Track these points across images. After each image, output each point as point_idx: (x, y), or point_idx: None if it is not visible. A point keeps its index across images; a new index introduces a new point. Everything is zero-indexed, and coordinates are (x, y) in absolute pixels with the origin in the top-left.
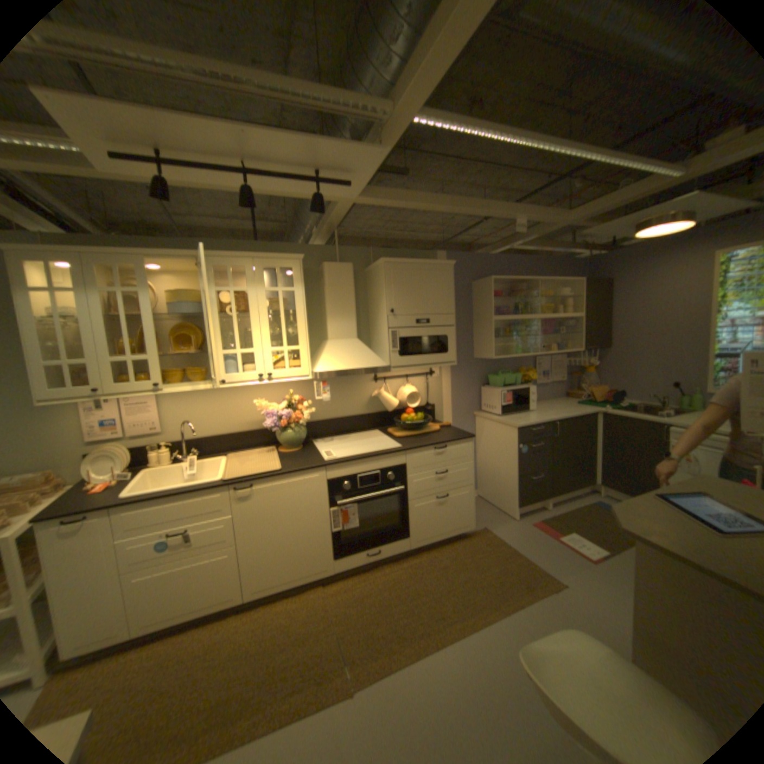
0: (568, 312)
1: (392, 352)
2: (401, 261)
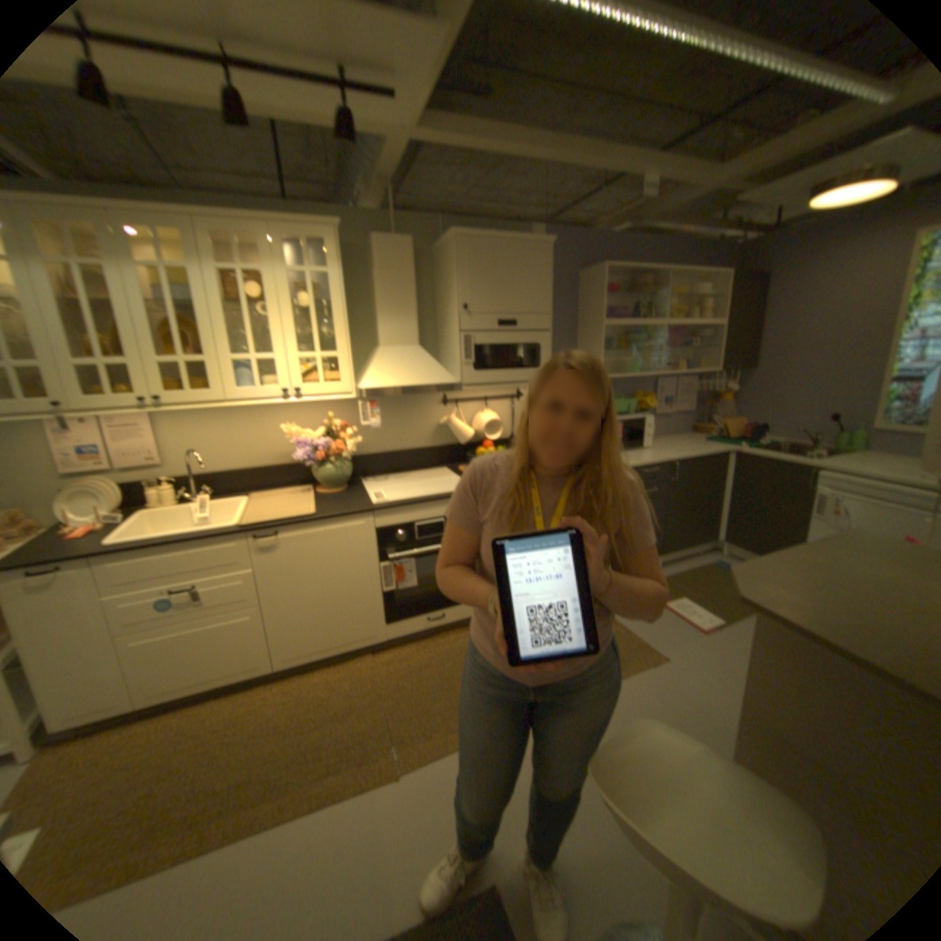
0: (705, 316)
1: (464, 362)
2: (478, 231)
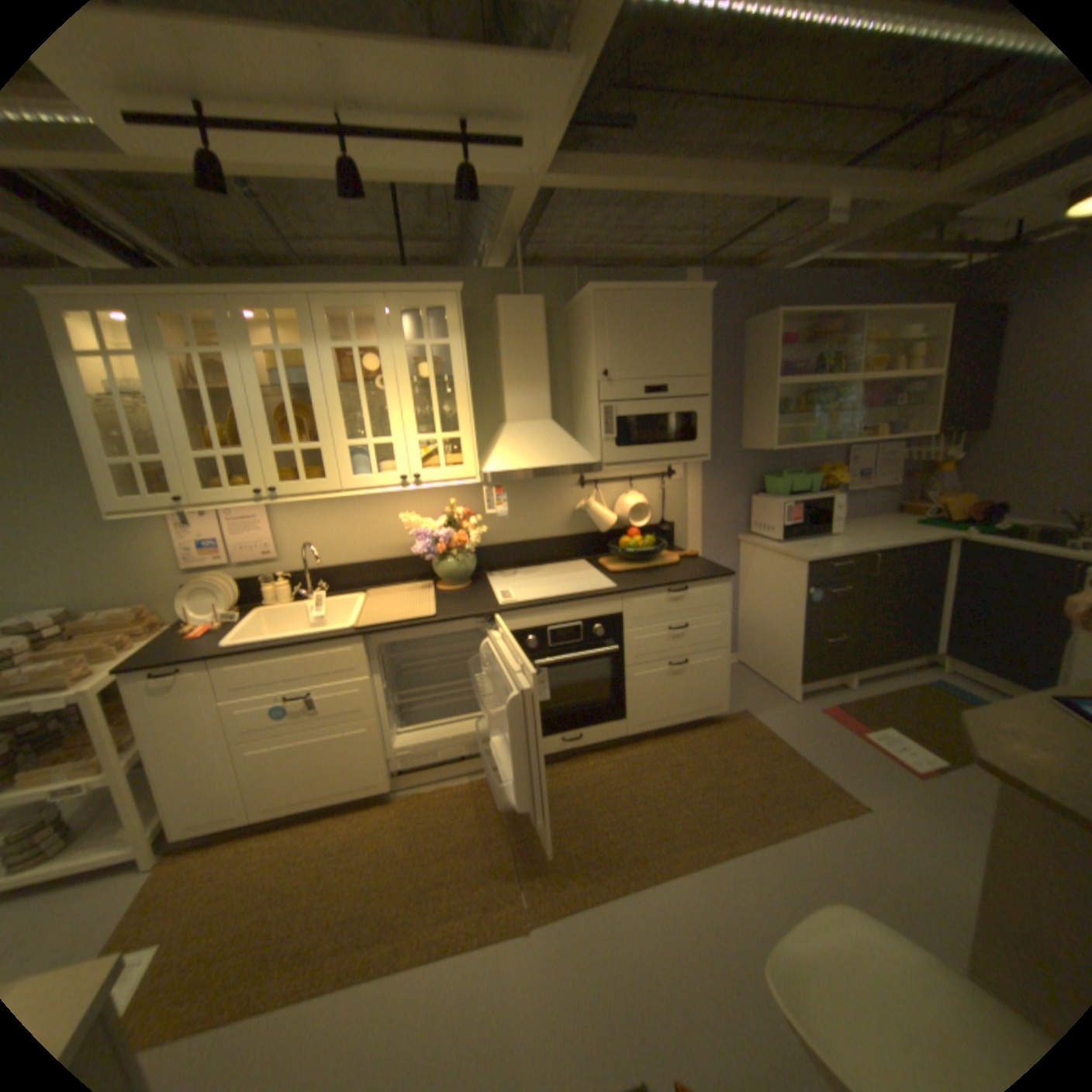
0: (915, 367)
1: (605, 440)
2: (621, 286)
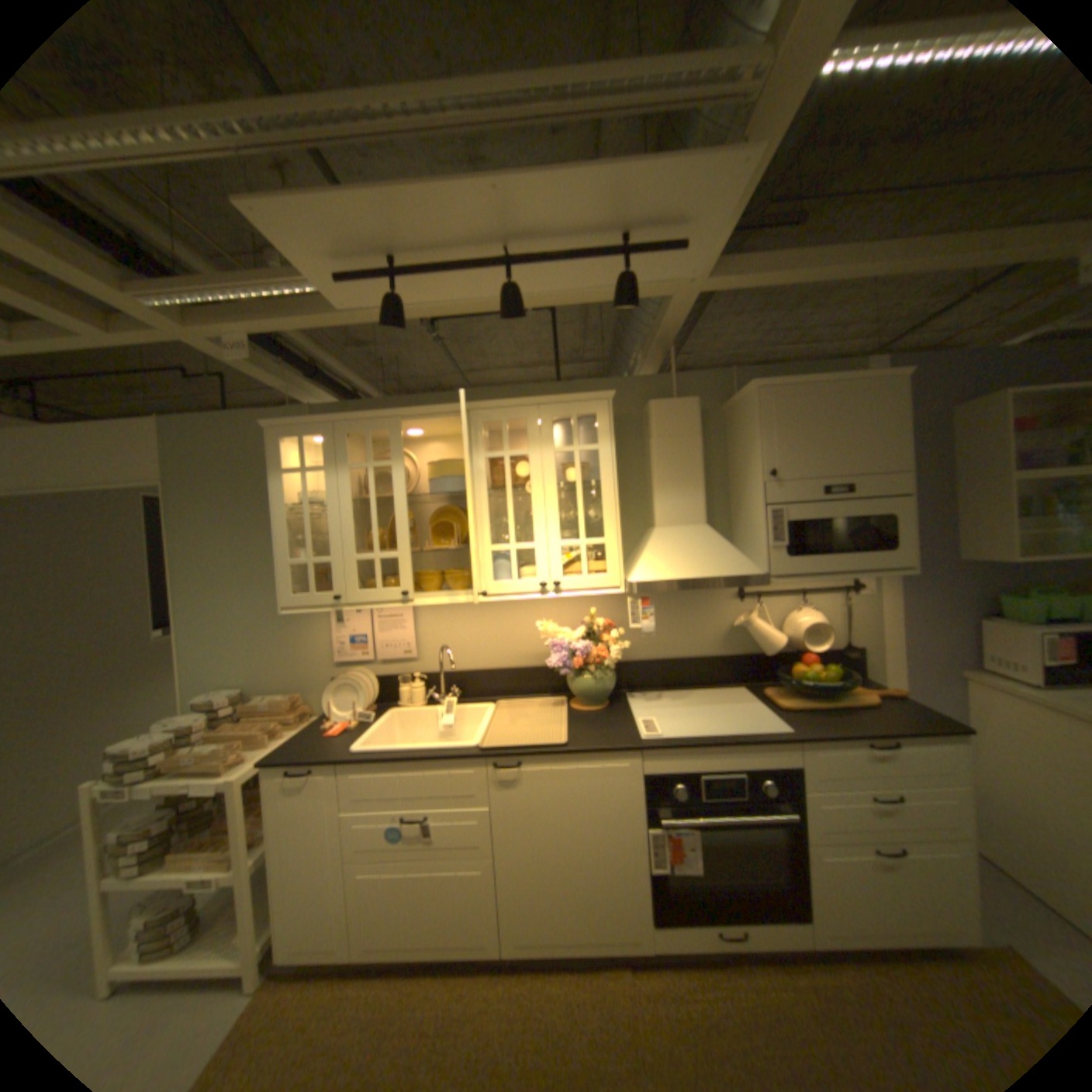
0: None
1: (773, 547)
2: (791, 380)
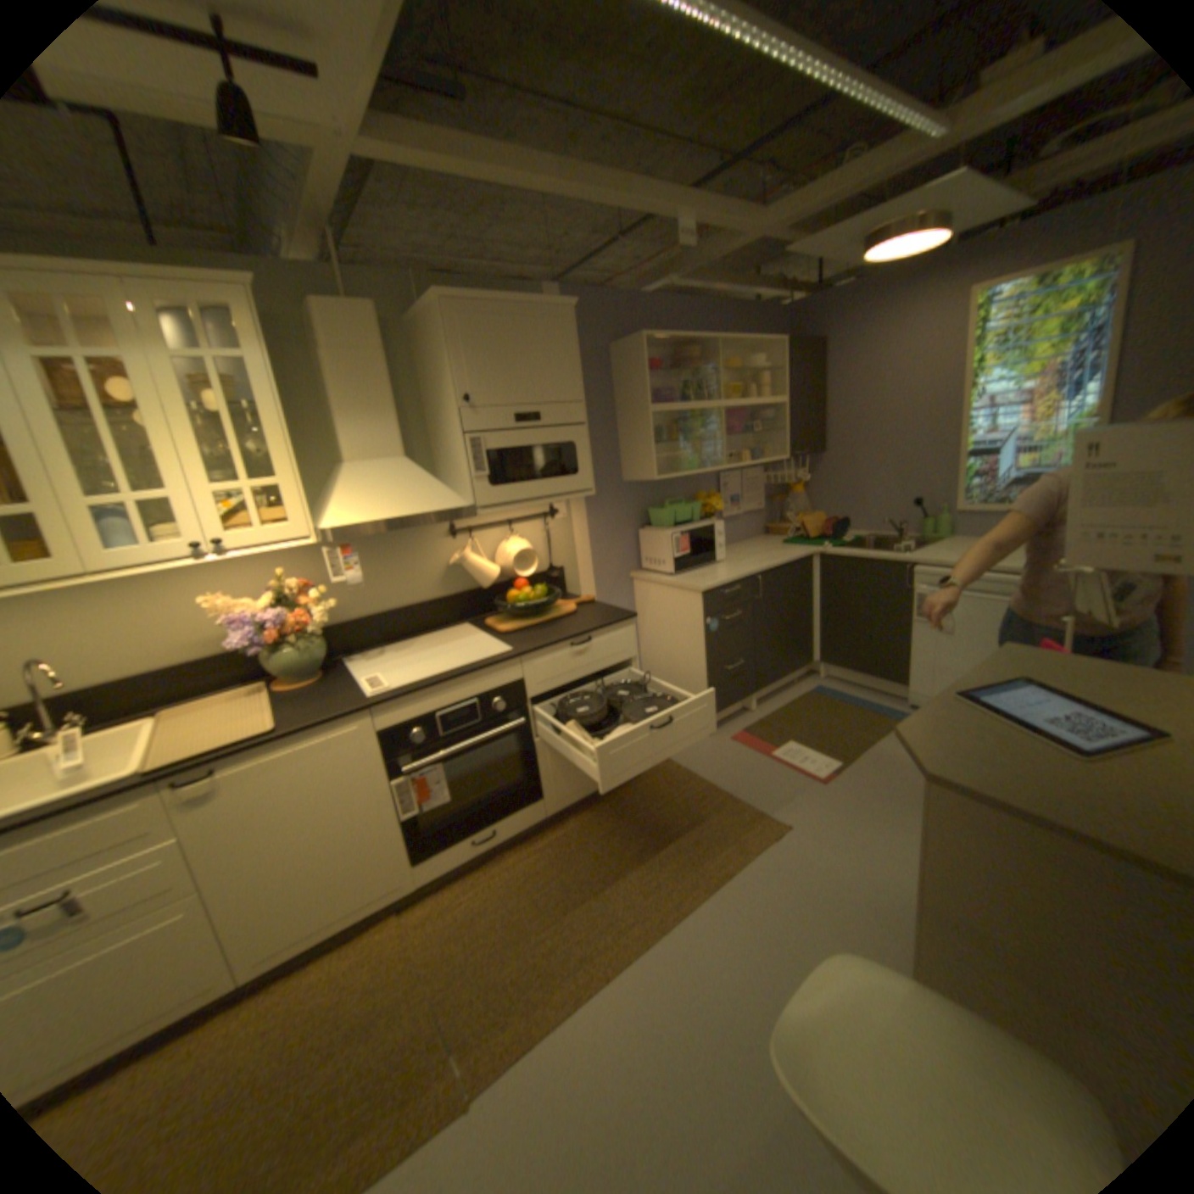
0: (763, 396)
1: (475, 478)
2: (471, 295)
